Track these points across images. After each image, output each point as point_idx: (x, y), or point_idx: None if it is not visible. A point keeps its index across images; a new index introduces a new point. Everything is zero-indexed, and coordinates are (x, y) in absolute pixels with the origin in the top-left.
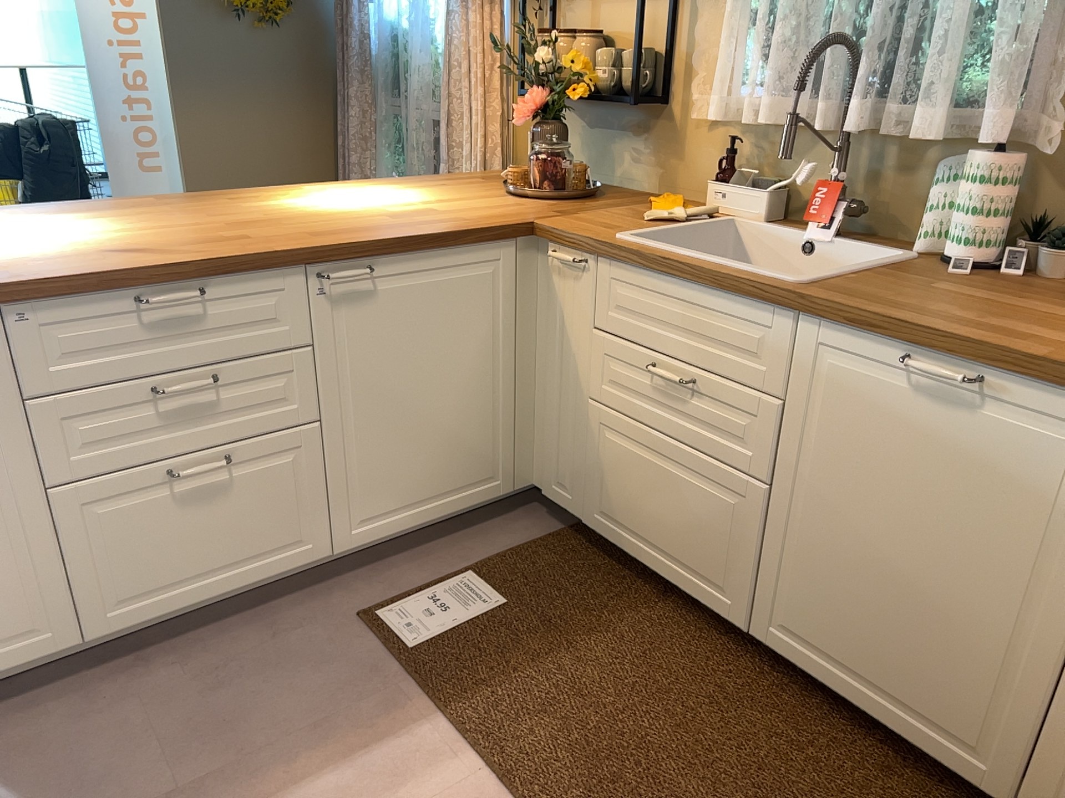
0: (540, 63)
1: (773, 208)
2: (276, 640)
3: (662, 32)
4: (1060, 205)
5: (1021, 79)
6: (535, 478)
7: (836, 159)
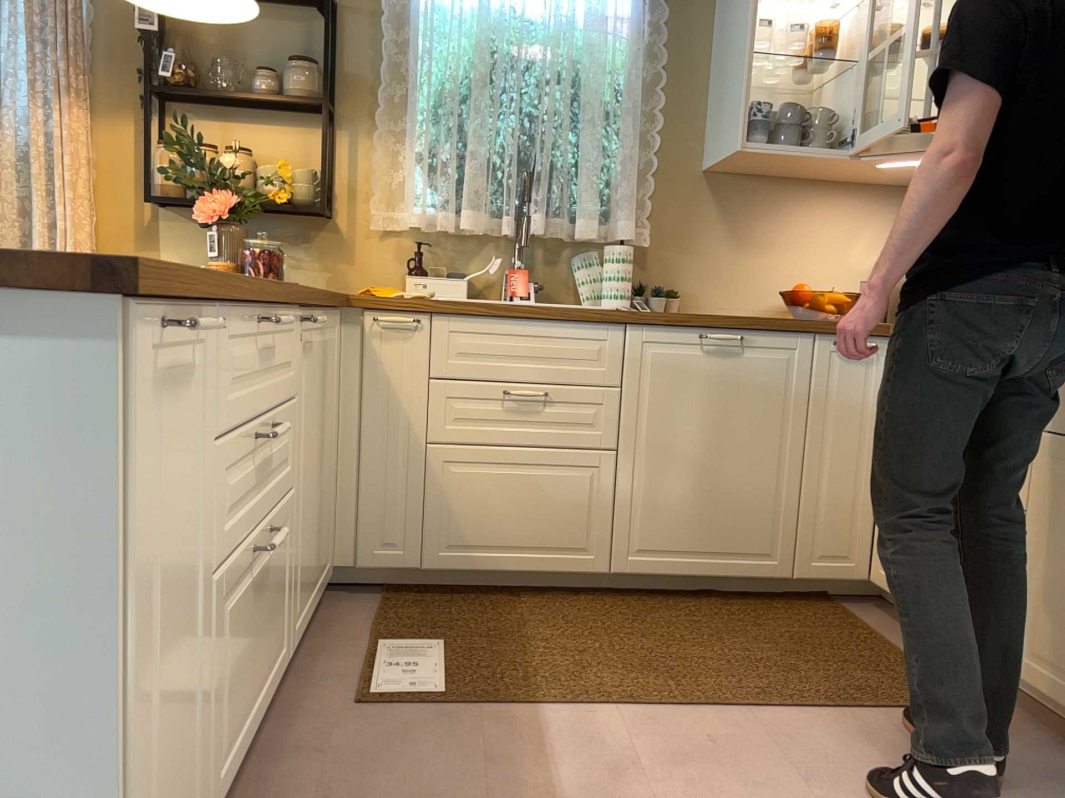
0: (230, 166)
1: (468, 291)
2: (324, 758)
3: (322, 158)
4: (646, 274)
5: (632, 202)
6: (338, 557)
7: (520, 252)
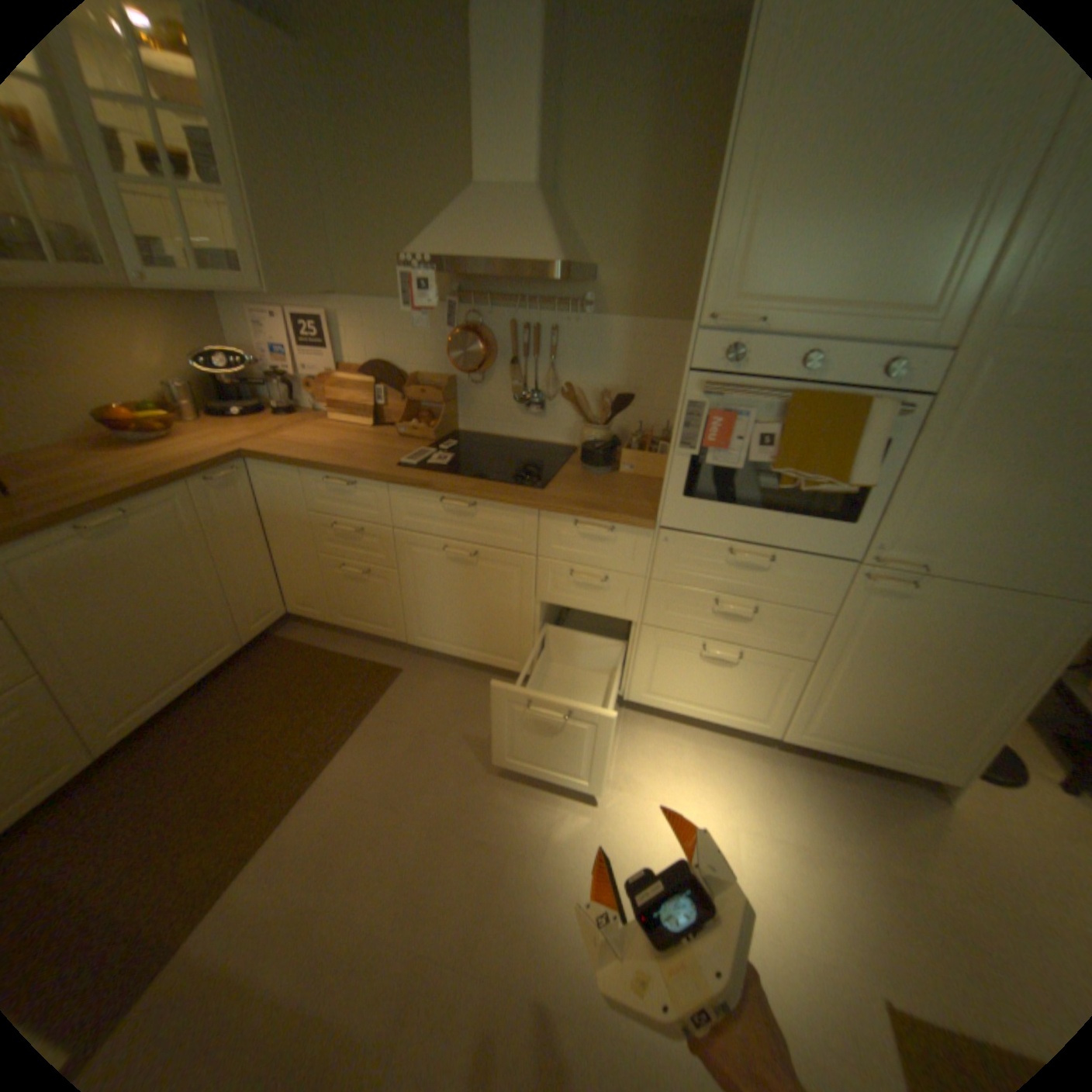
0: None
1: None
2: None
3: None
4: None
5: None
6: None
7: None
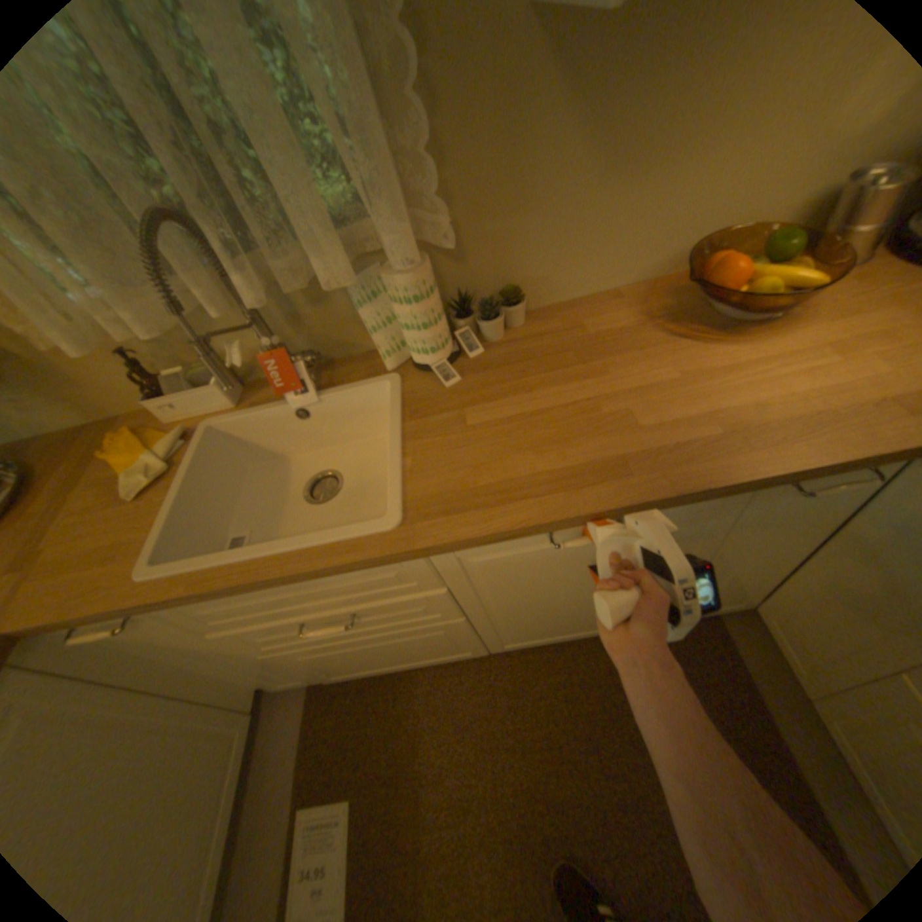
0: None
1: (229, 388)
2: None
3: None
4: (464, 273)
5: (392, 180)
6: (251, 689)
7: (257, 327)
